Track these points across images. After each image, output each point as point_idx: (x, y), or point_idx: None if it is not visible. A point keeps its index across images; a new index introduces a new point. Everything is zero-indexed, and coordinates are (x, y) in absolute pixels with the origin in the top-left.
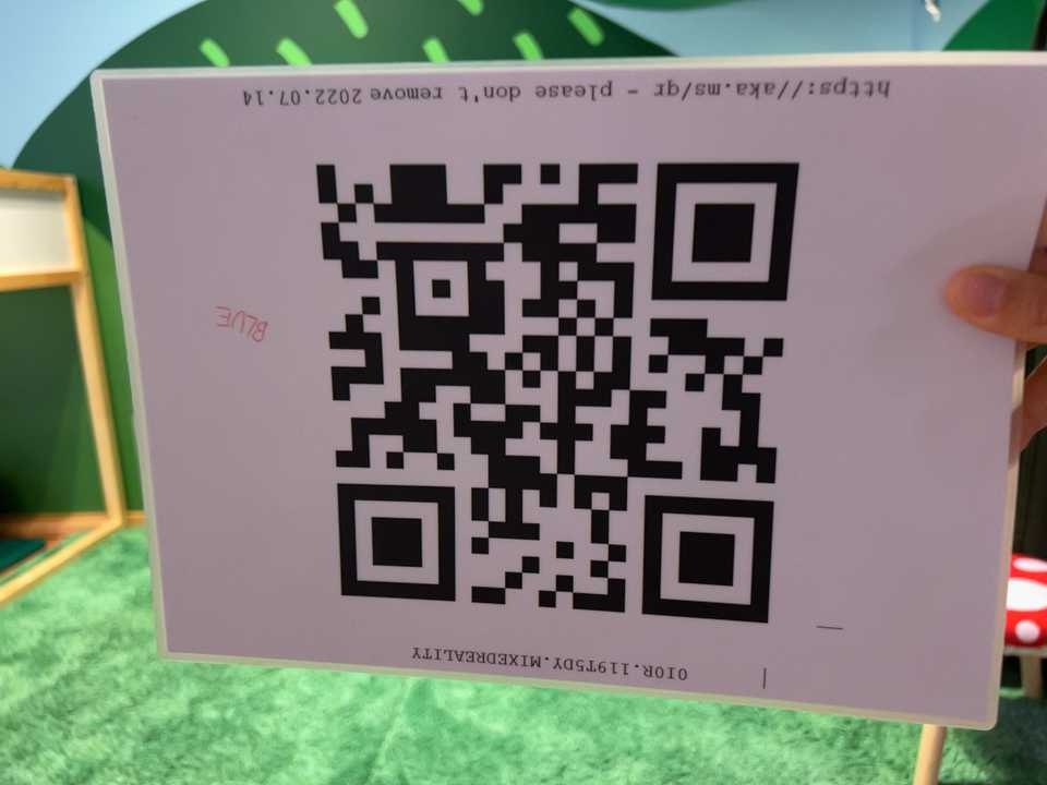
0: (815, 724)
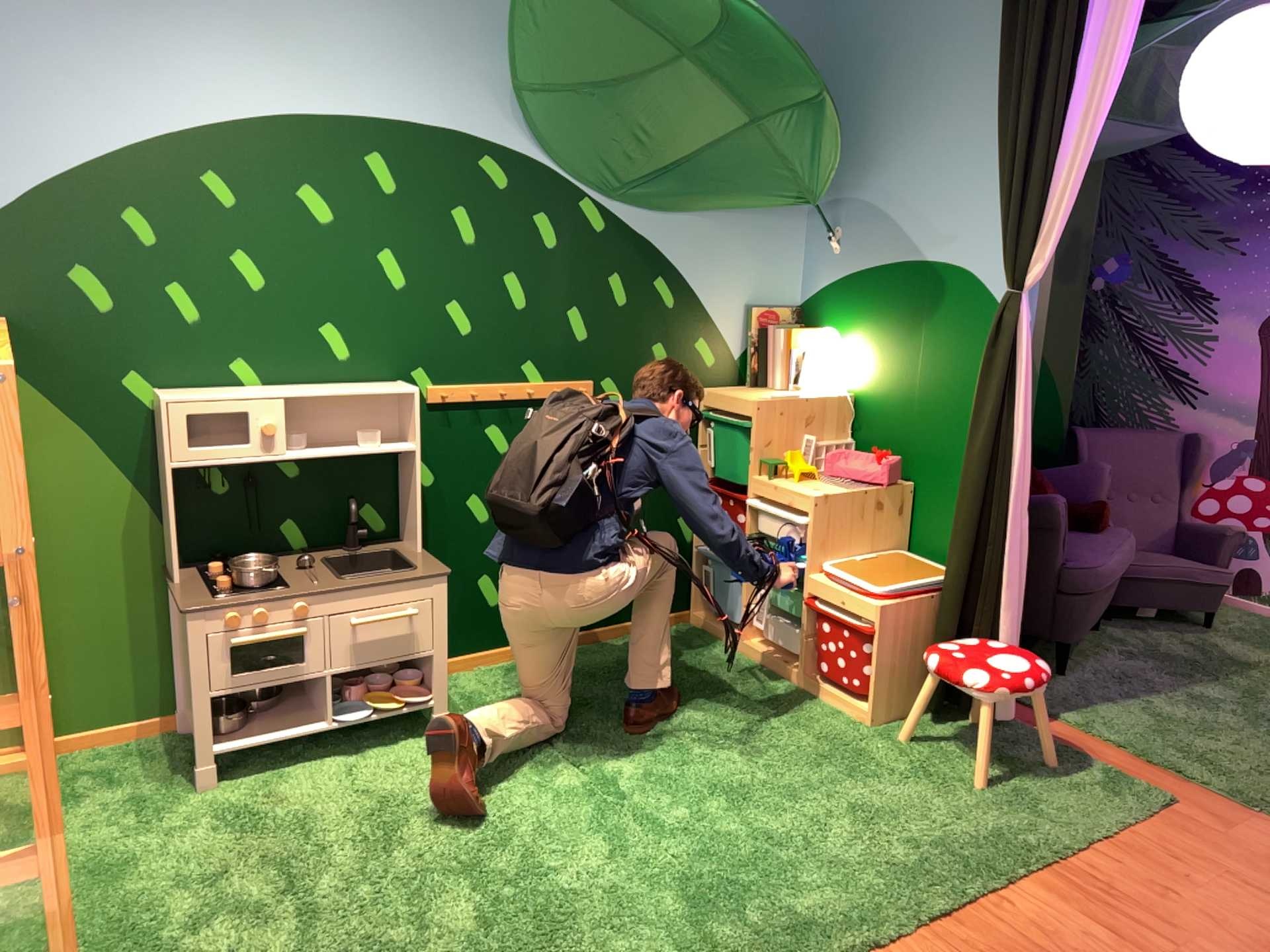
0: (884, 758)
